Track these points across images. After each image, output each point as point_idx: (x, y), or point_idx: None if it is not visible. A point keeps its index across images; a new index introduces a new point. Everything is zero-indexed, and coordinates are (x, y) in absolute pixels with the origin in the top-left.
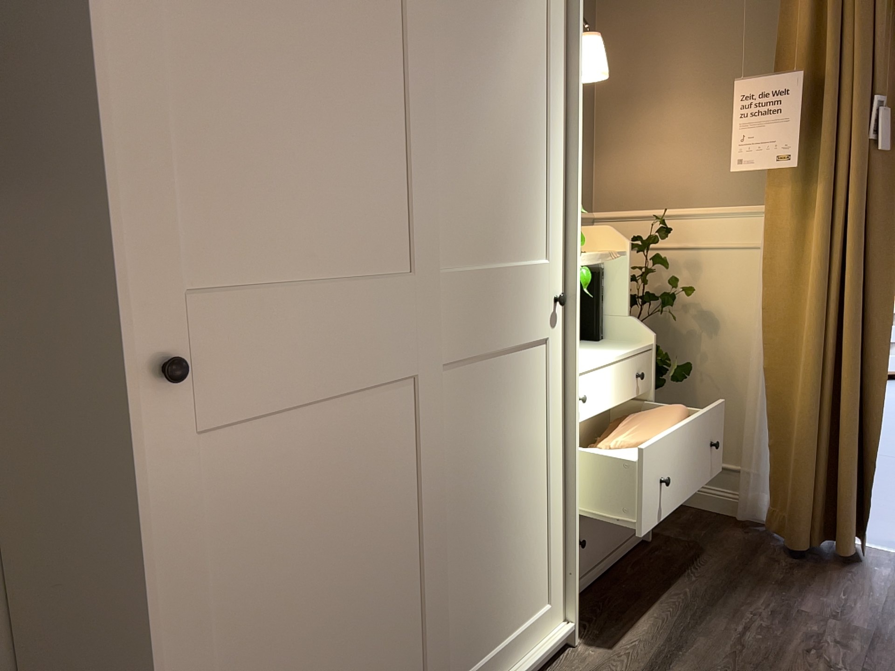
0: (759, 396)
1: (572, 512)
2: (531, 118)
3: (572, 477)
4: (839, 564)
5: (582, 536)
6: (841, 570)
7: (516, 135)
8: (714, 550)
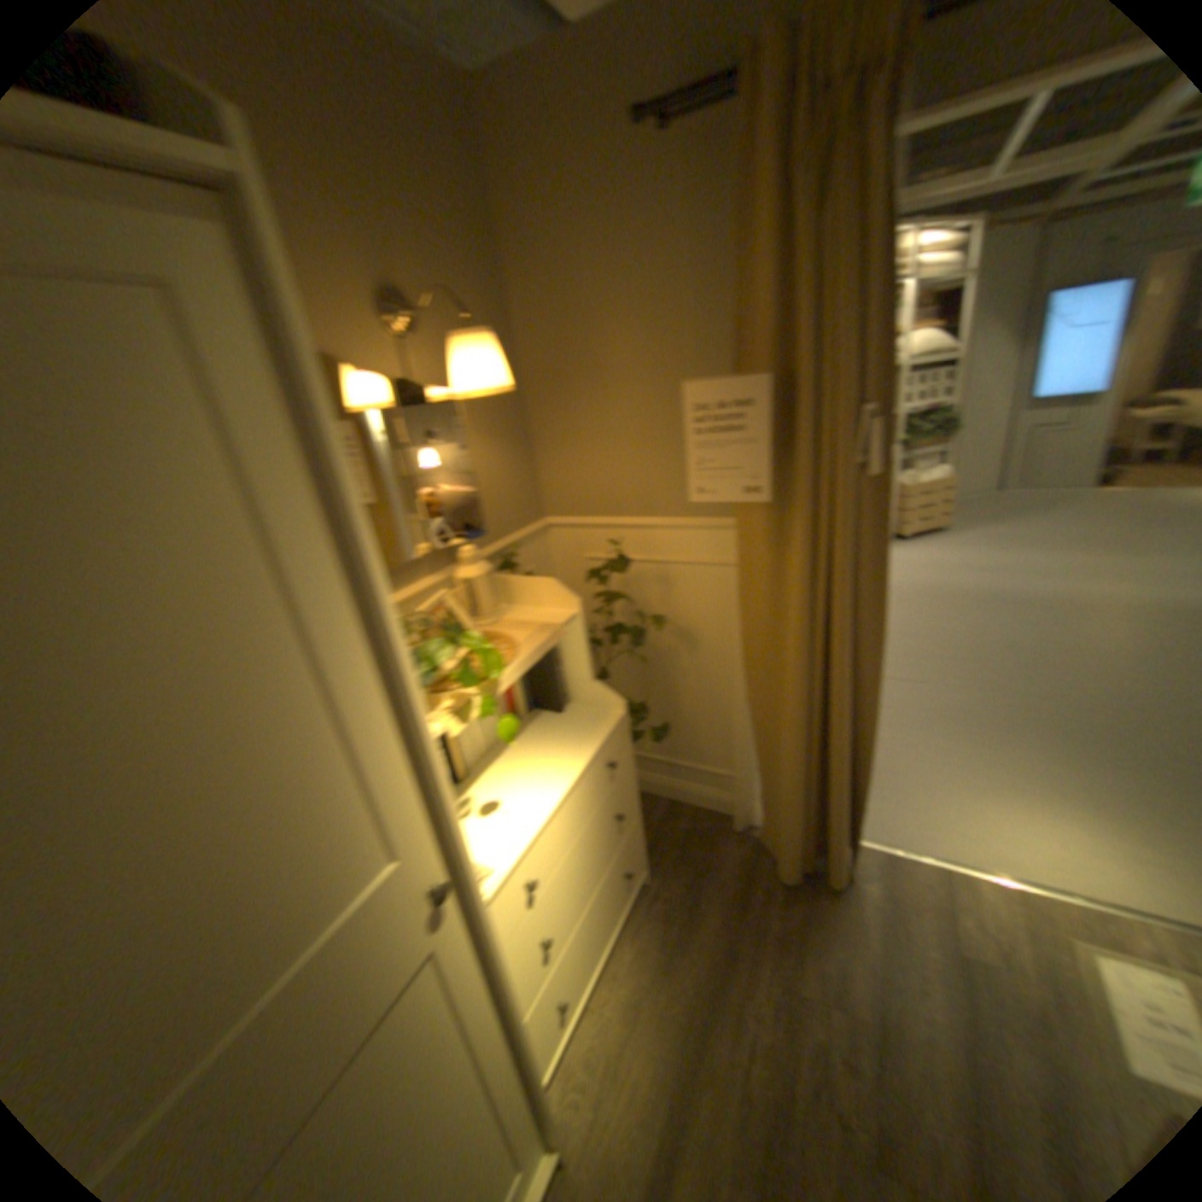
0: (752, 726)
1: (536, 1073)
2: (261, 669)
3: (527, 1045)
4: (842, 896)
5: (567, 1006)
6: (845, 910)
7: (212, 747)
8: (719, 896)
